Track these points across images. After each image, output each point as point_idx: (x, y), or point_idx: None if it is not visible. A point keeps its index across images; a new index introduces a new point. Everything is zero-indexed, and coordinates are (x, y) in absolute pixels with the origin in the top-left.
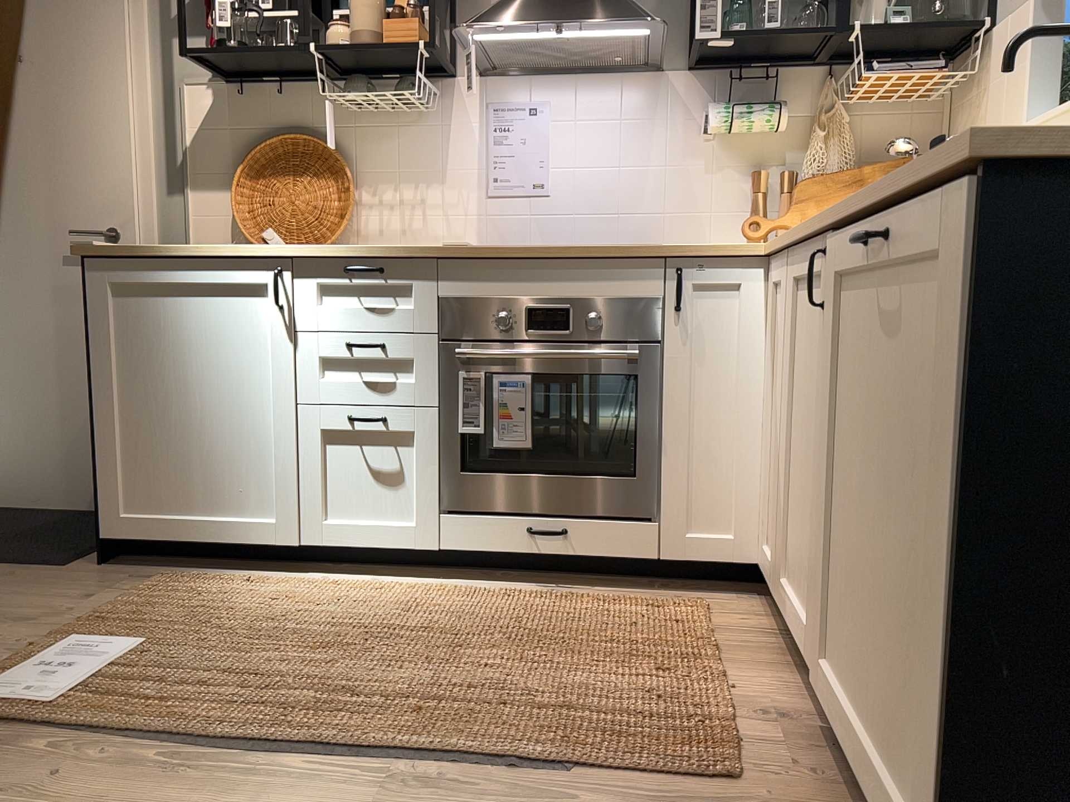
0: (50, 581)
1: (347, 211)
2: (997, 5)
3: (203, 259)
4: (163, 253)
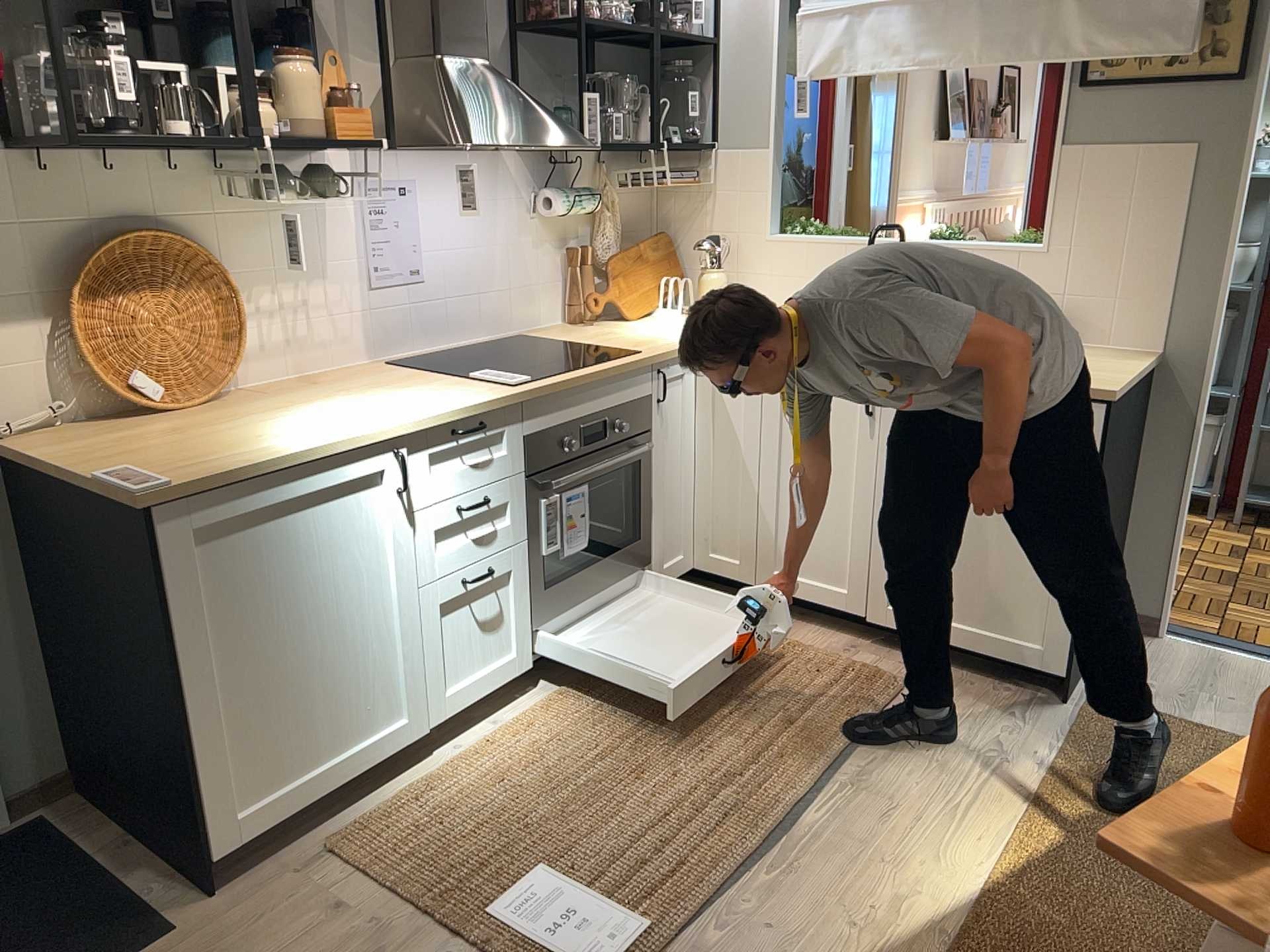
0: (230, 941)
1: (241, 333)
2: (723, 133)
3: (310, 461)
4: (270, 468)
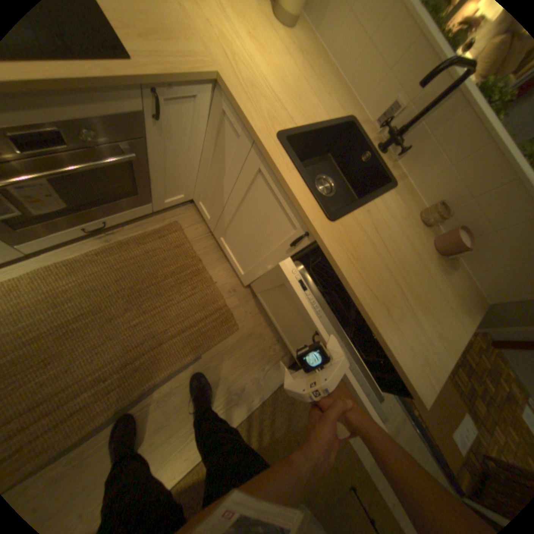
0: None
1: None
2: None
3: None
4: None
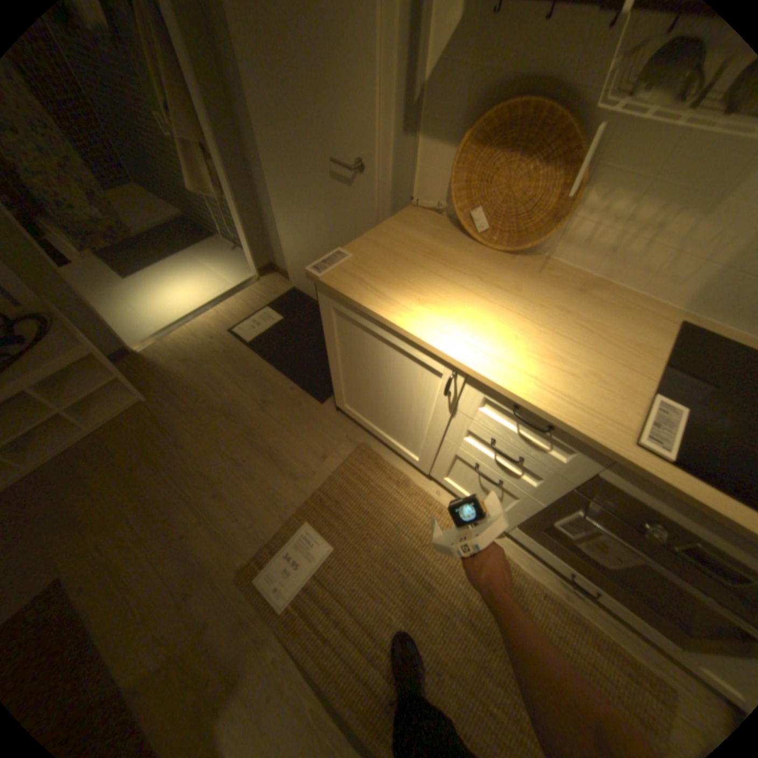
0: (313, 423)
1: (564, 218)
2: None
3: (397, 328)
4: (368, 311)
